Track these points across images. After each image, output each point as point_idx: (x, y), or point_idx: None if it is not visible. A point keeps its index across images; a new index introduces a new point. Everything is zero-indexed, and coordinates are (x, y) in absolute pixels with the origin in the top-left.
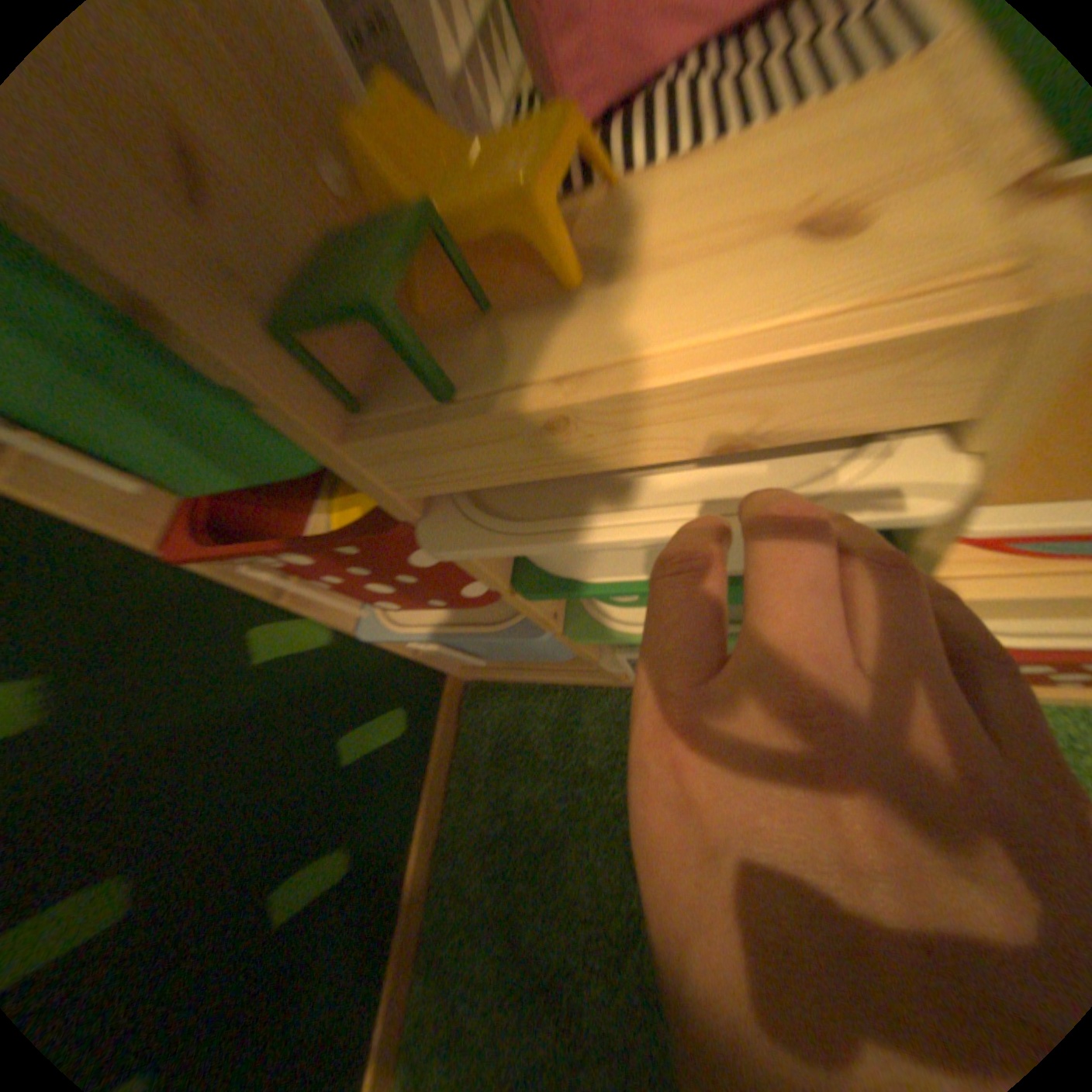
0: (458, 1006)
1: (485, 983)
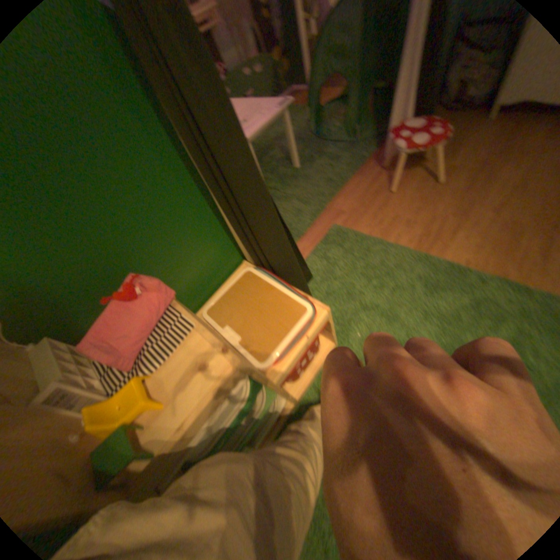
0: None
1: None
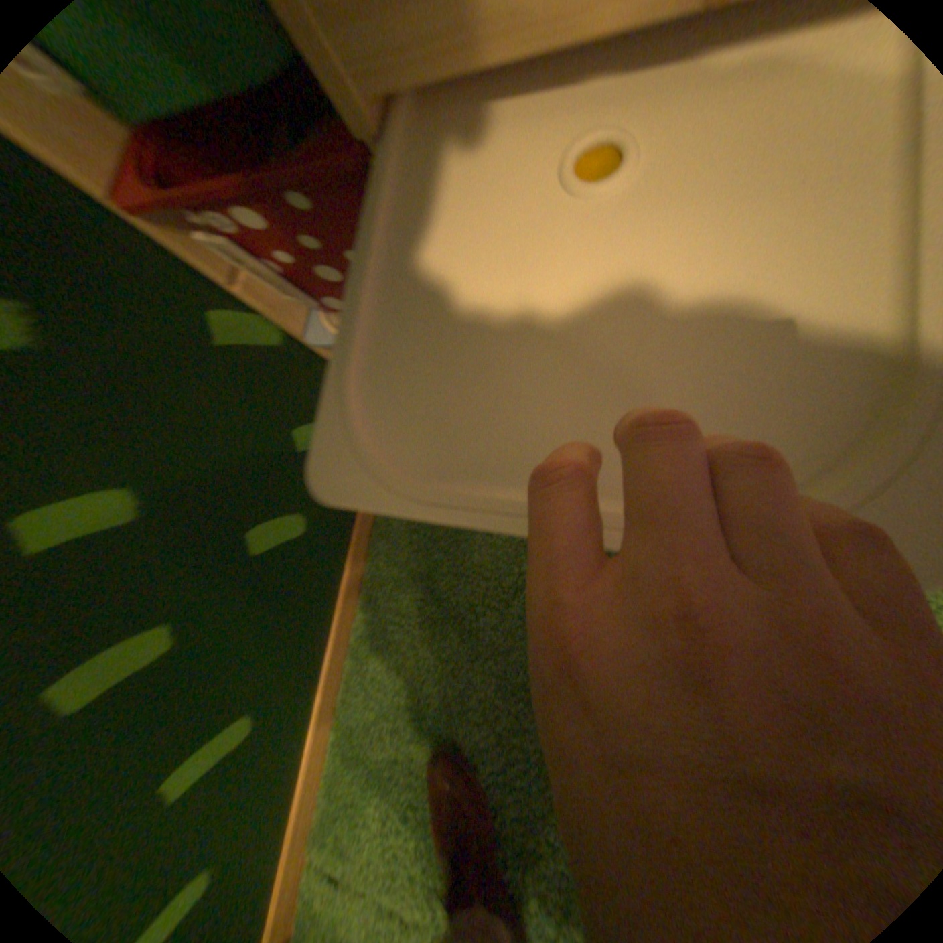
0: (388, 627)
1: (408, 614)
